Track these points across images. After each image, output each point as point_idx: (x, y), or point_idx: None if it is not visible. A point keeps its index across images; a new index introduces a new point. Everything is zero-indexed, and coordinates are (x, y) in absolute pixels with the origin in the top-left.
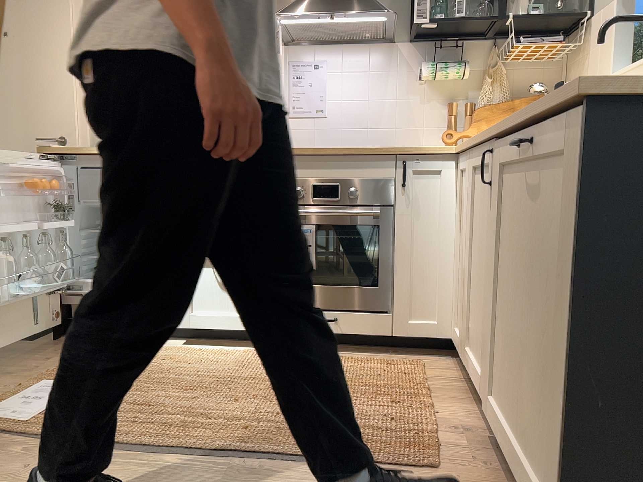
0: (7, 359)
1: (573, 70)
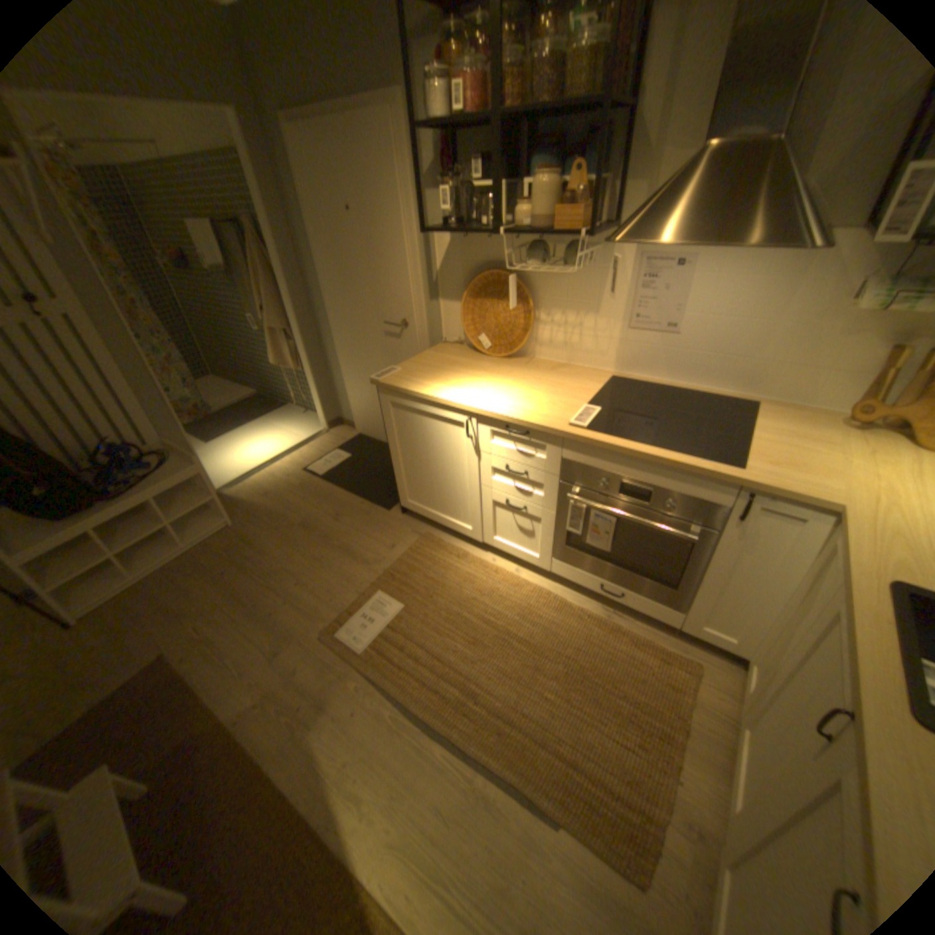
0: (369, 535)
1: None
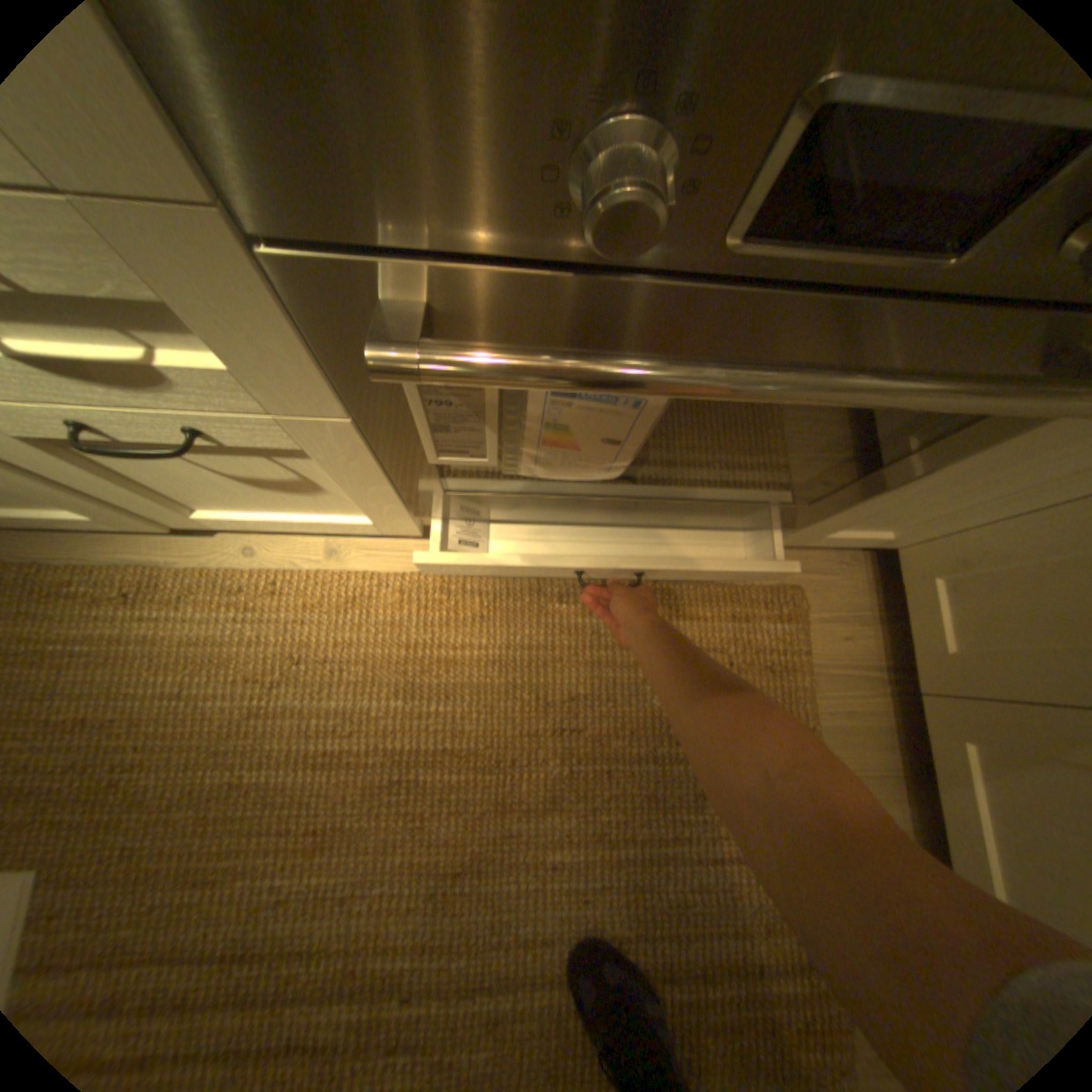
0: None
1: None
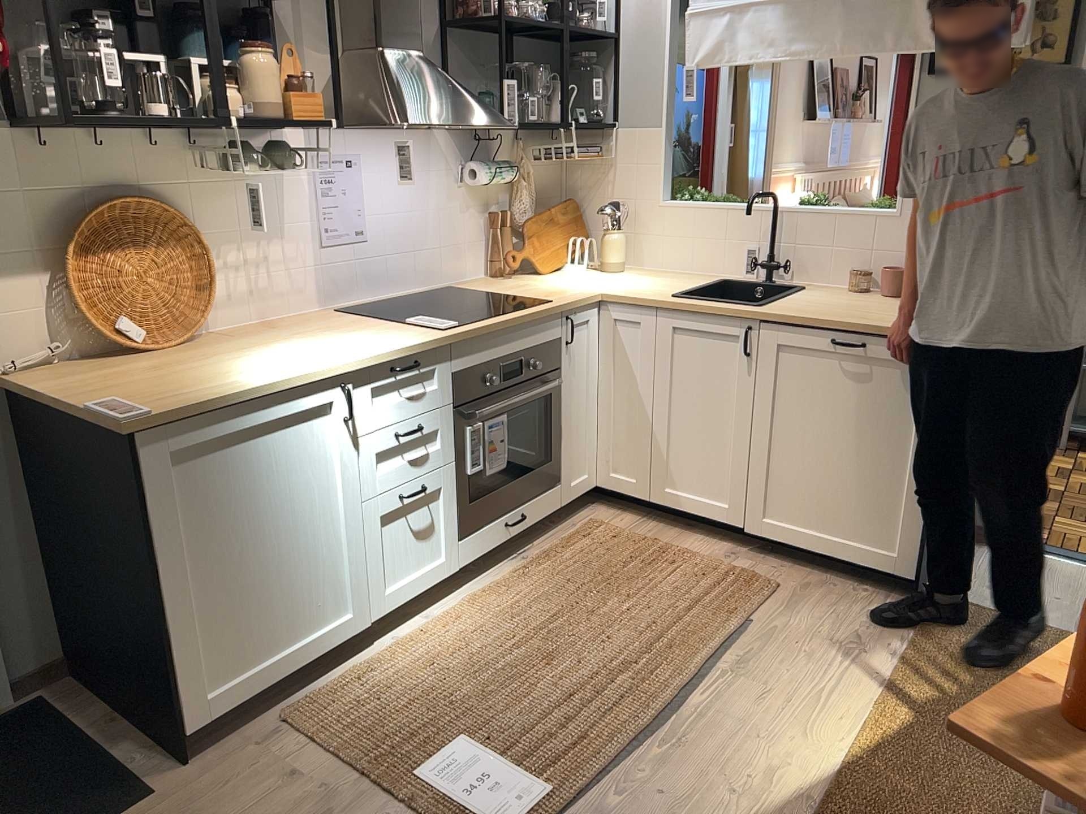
0: None
1: (588, 172)
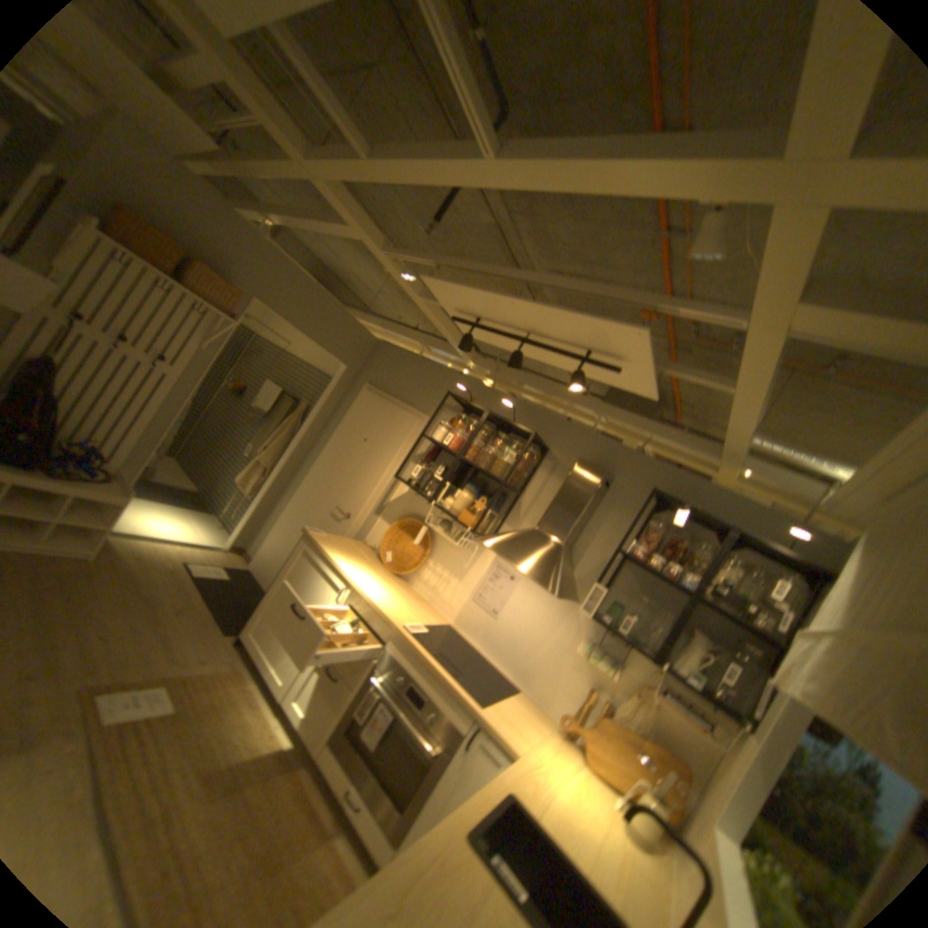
0: (192, 644)
1: (726, 767)
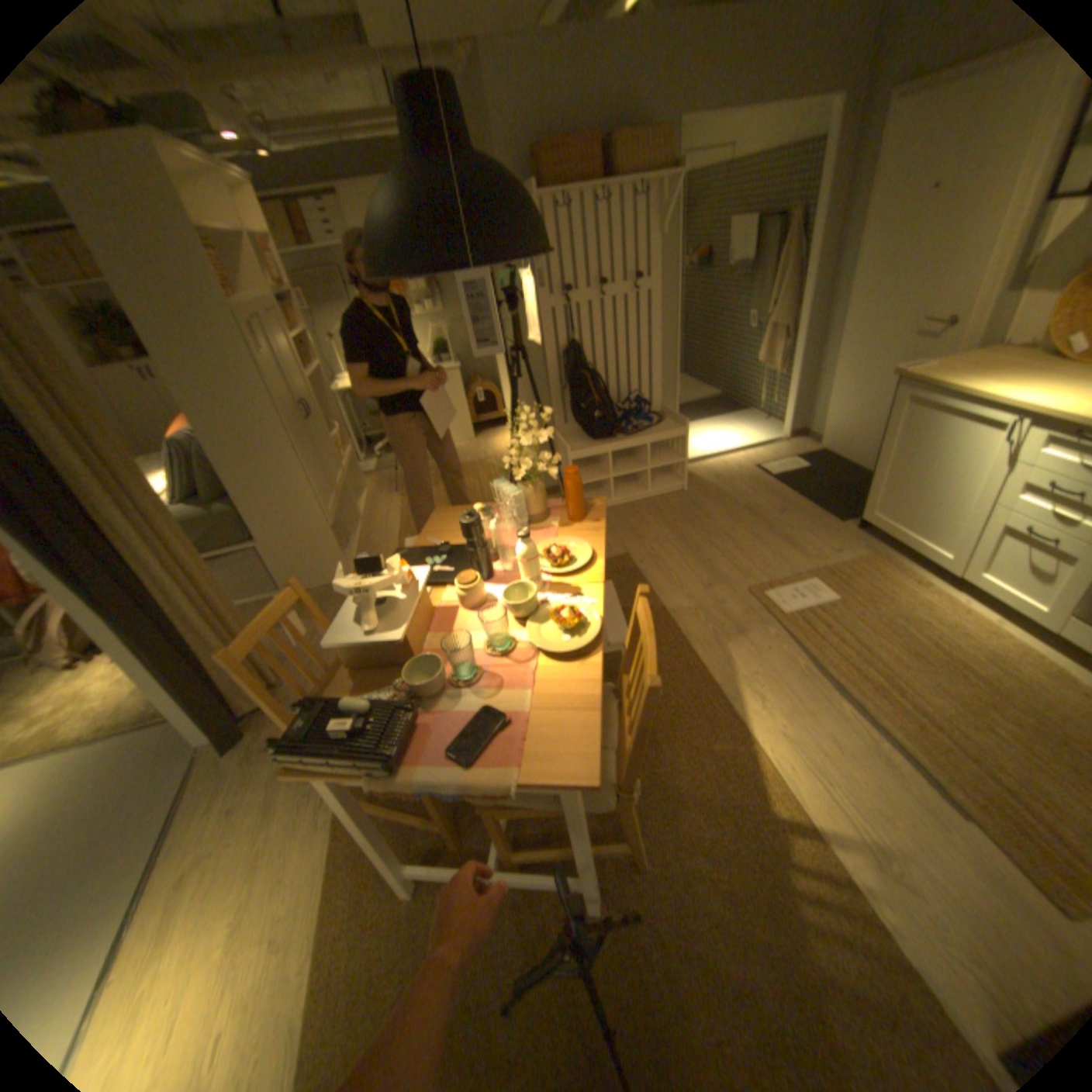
0: (815, 536)
1: None
